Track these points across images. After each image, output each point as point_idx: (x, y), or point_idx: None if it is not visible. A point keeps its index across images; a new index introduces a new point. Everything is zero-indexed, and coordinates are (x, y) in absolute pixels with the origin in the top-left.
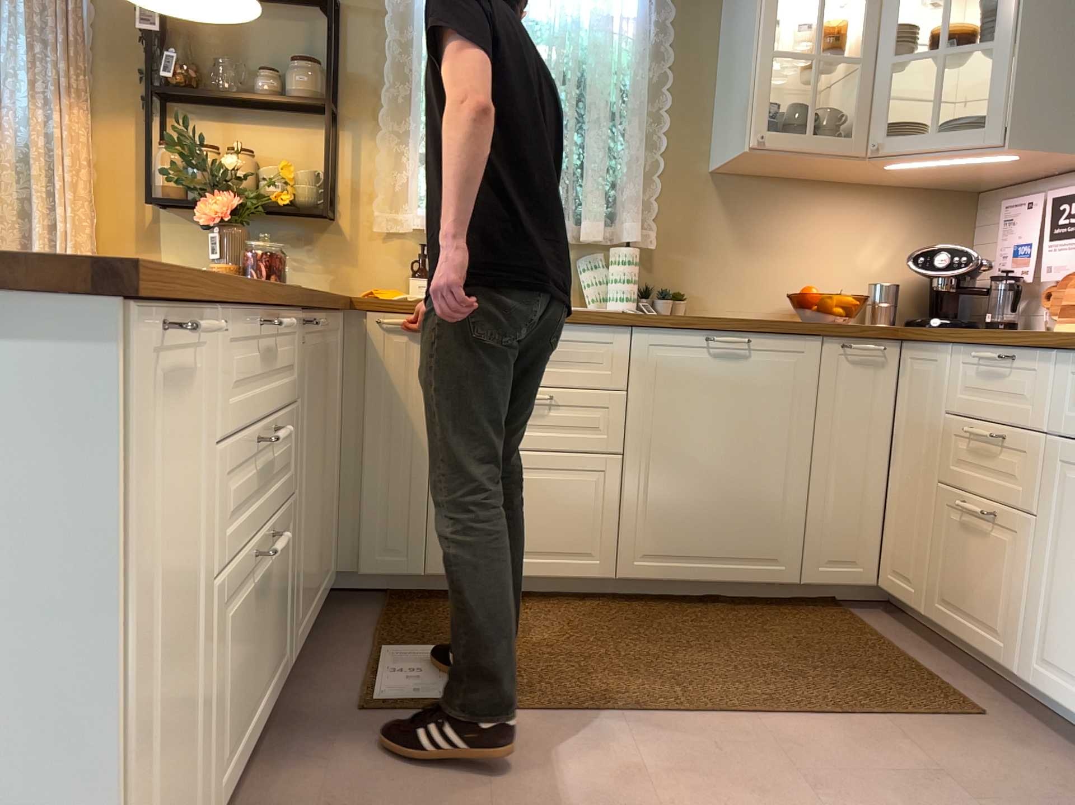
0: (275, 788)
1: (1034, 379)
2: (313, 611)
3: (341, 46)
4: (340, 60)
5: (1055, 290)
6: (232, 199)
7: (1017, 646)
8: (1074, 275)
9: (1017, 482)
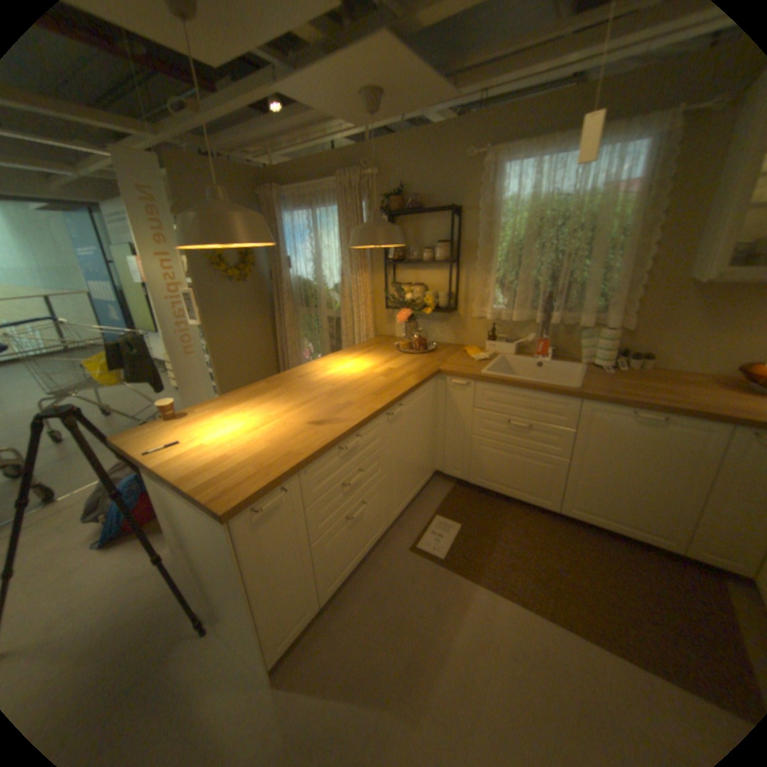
0: (366, 578)
1: None
2: (410, 497)
3: (459, 227)
4: (459, 234)
5: None
6: (407, 312)
7: None
8: None
9: None
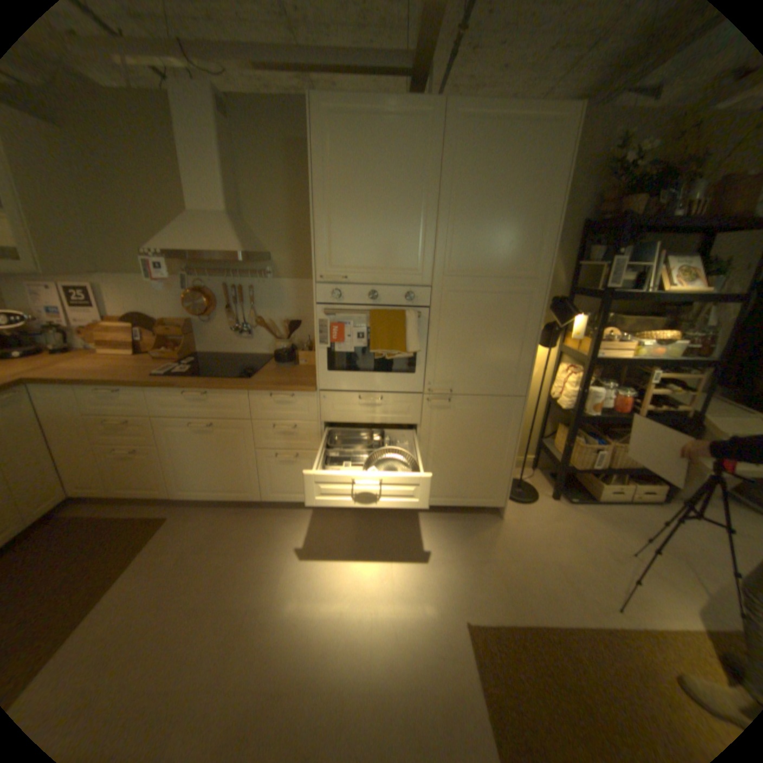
0: None
1: (133, 398)
2: None
3: None
4: None
5: (81, 331)
6: None
7: (164, 491)
8: (92, 326)
9: (140, 437)
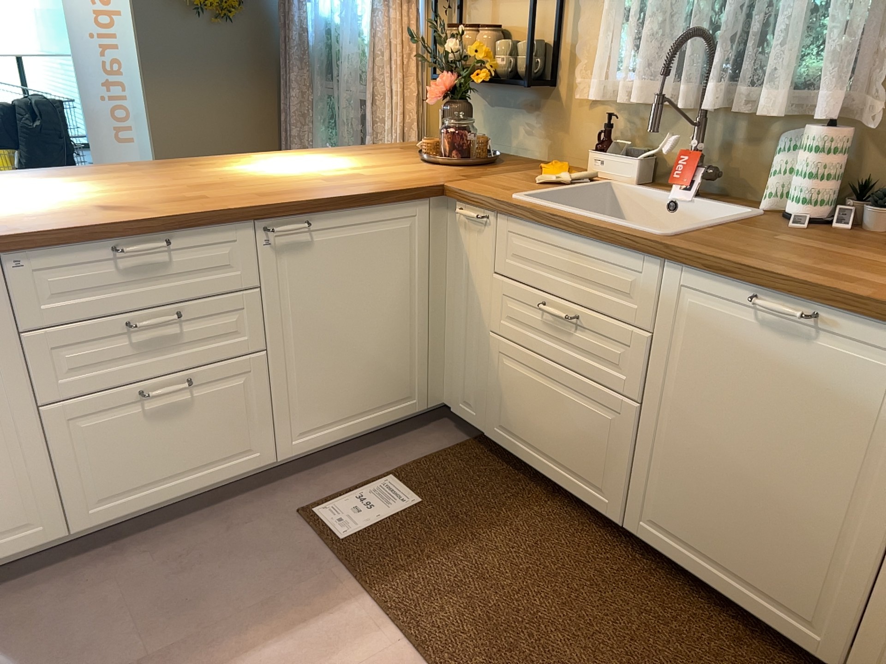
0: (194, 528)
1: None
2: (350, 428)
3: None
4: None
5: None
6: (448, 80)
7: None
8: None
9: None
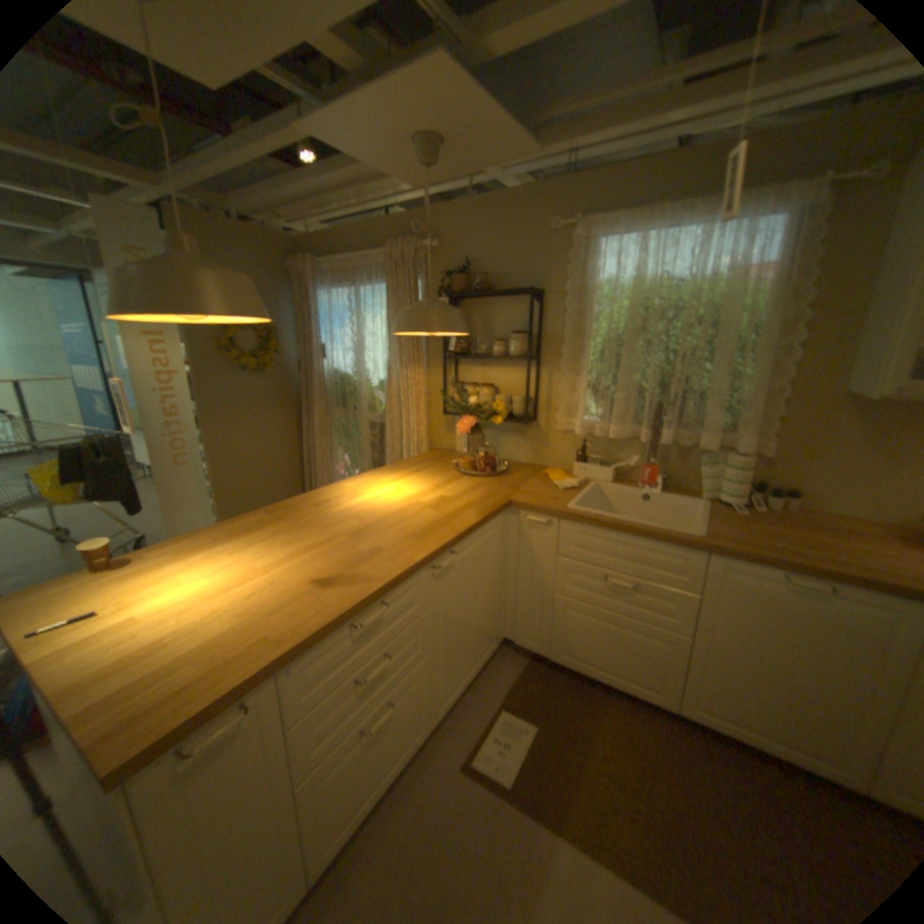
0: (392, 823)
1: None
2: (466, 684)
3: (542, 315)
4: (541, 324)
5: None
6: (472, 420)
7: None
8: None
9: None
